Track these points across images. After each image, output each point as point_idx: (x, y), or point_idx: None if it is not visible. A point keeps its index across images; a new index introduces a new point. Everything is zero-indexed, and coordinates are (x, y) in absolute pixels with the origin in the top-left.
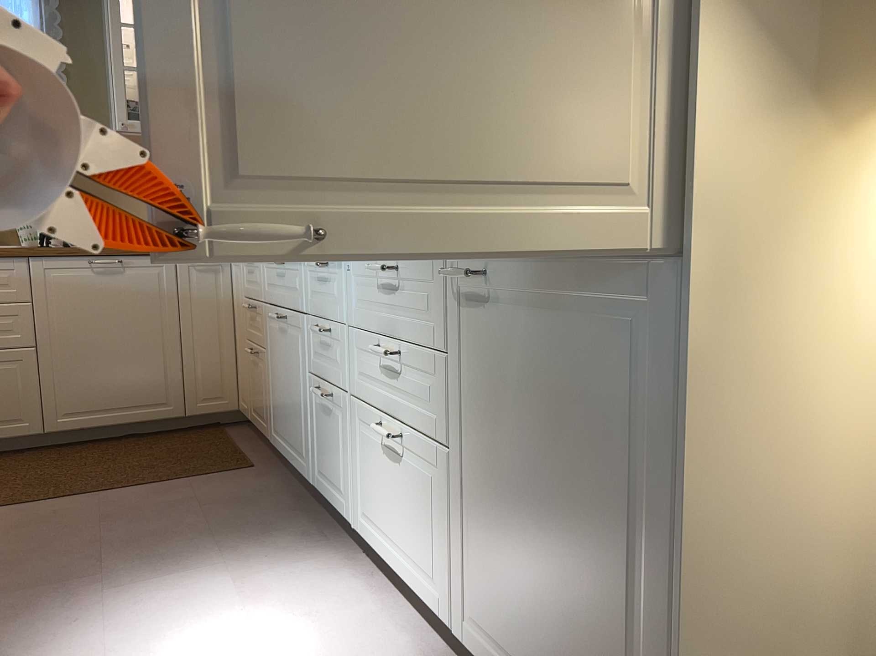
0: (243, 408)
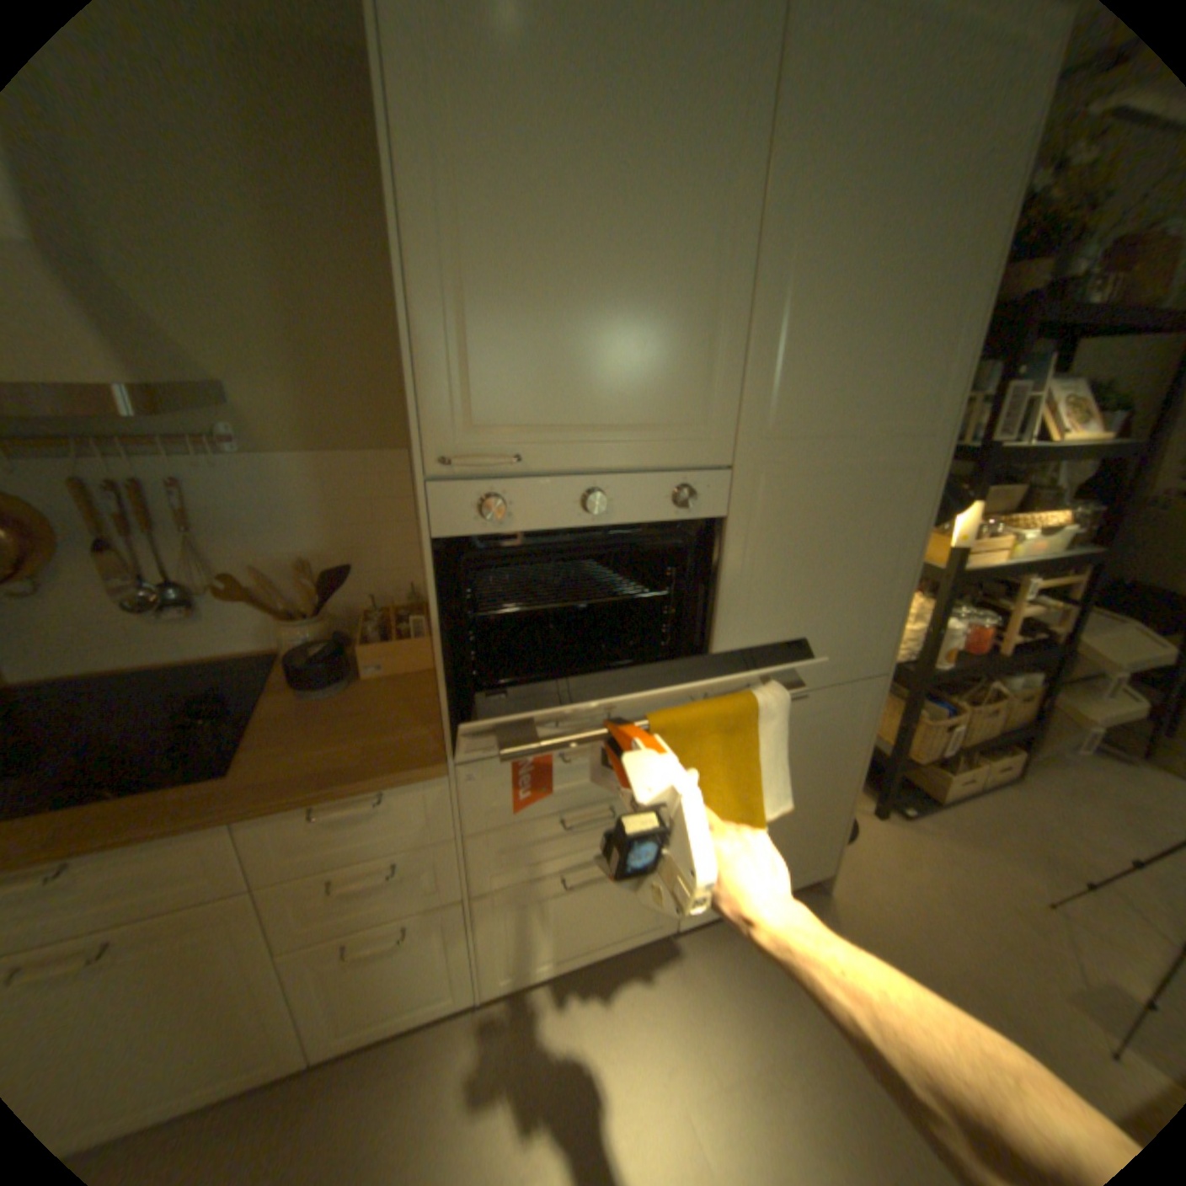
0: None
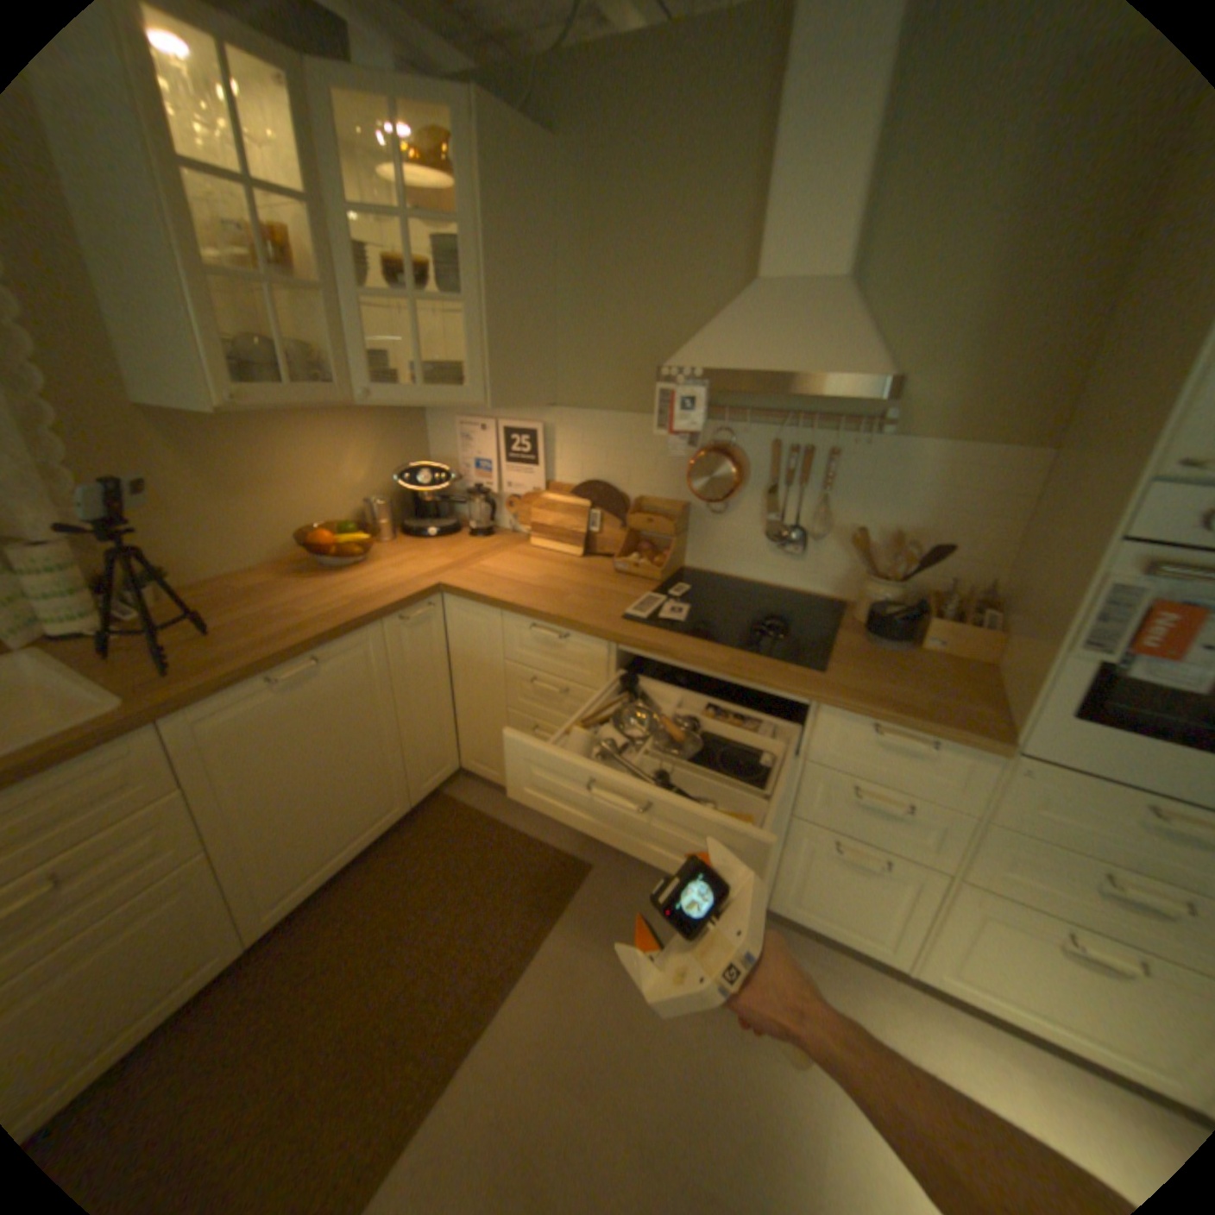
0: (484, 773)
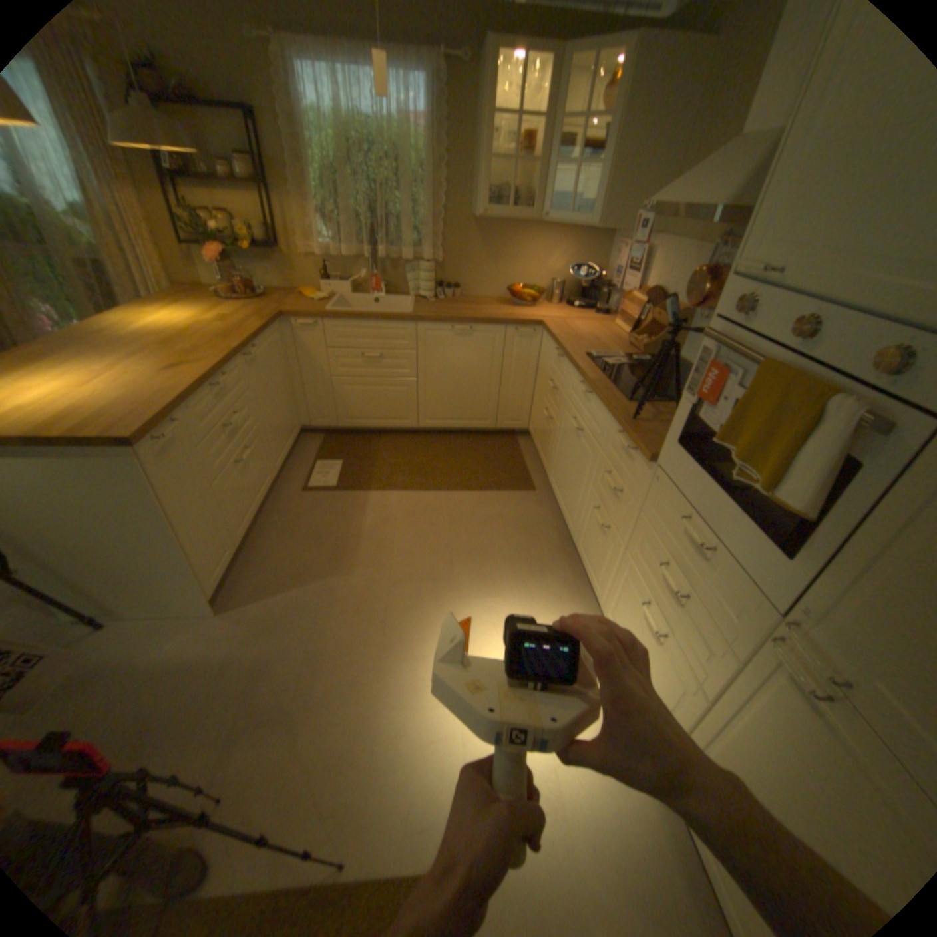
0: (530, 434)
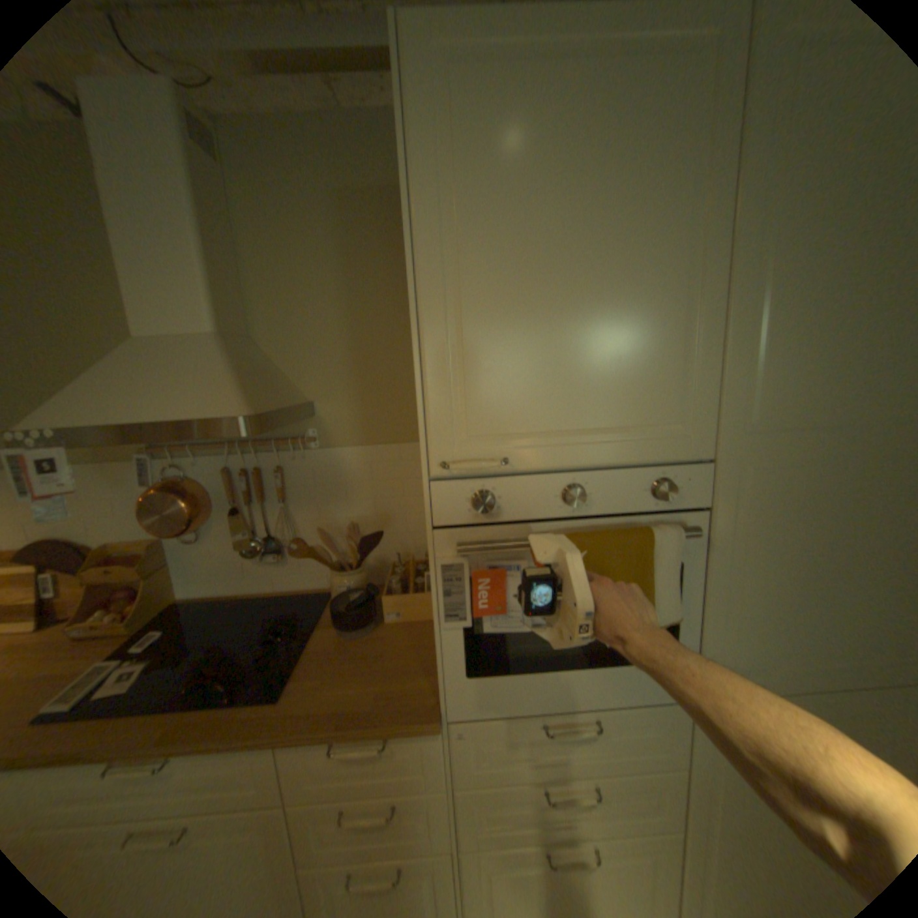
0: None
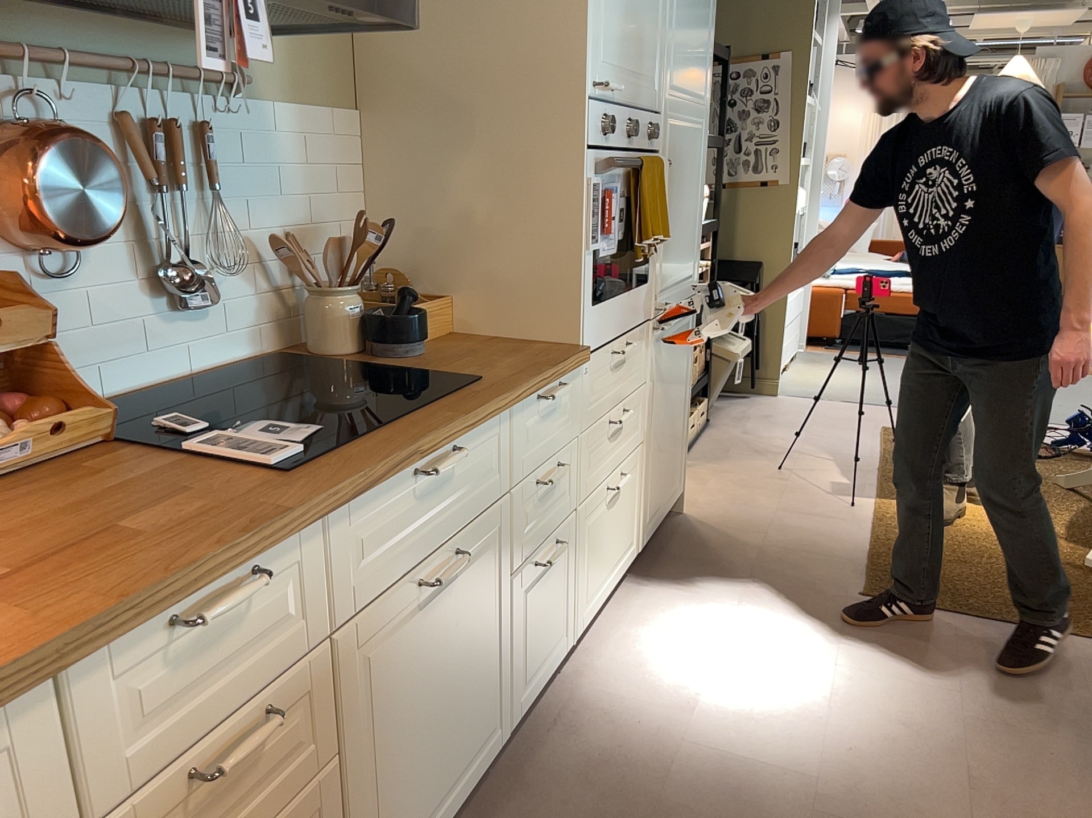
0: None
